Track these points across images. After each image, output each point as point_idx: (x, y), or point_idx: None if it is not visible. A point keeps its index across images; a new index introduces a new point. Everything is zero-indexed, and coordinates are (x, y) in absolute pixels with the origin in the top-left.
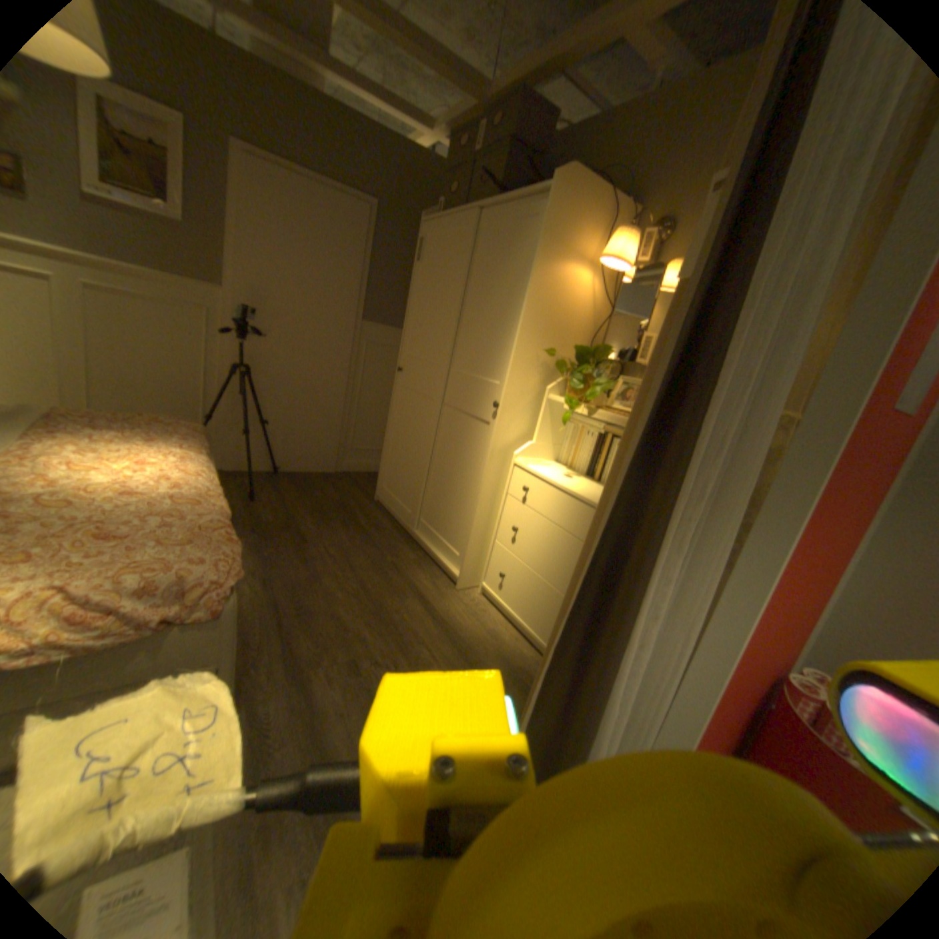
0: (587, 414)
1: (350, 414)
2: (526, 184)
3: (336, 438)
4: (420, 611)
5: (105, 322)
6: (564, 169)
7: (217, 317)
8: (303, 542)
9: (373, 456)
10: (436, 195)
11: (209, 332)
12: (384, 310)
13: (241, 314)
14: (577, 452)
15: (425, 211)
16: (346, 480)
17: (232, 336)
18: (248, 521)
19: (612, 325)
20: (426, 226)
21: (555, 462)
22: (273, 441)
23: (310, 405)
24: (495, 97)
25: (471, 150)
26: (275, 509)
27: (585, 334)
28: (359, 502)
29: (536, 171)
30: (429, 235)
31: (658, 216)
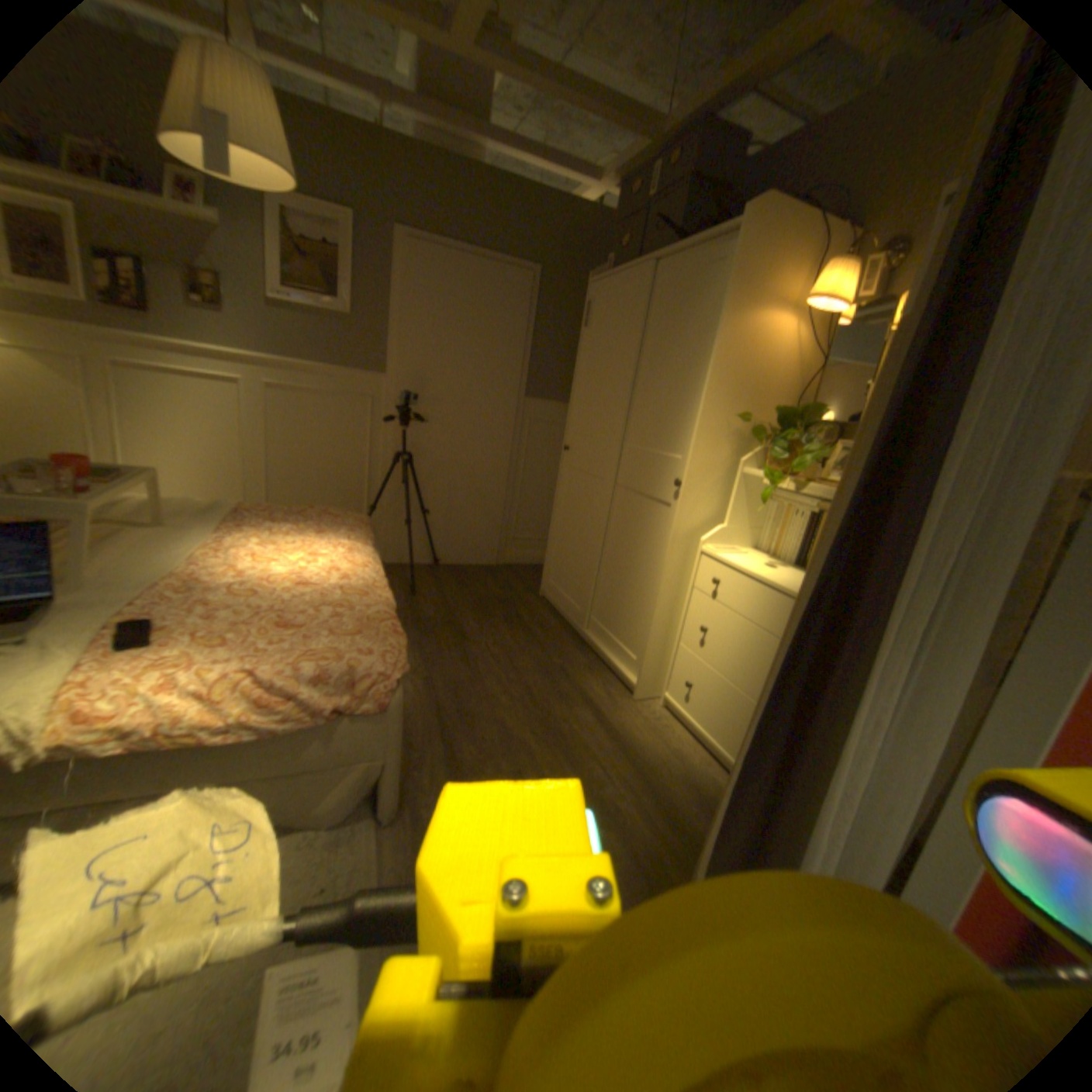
0: (795, 490)
1: (513, 500)
2: (710, 225)
3: (498, 527)
4: (591, 722)
5: (284, 418)
6: (758, 201)
7: (382, 405)
8: (465, 639)
9: (538, 546)
10: (605, 252)
11: (375, 421)
12: (548, 384)
13: (404, 401)
14: (782, 536)
15: (594, 272)
16: (509, 573)
17: (396, 424)
18: (410, 615)
19: (826, 378)
20: (595, 288)
21: (754, 549)
22: (434, 531)
23: (471, 491)
24: (672, 132)
25: (644, 196)
26: (437, 603)
27: (790, 392)
28: (523, 598)
29: (723, 208)
30: (598, 297)
31: (885, 239)
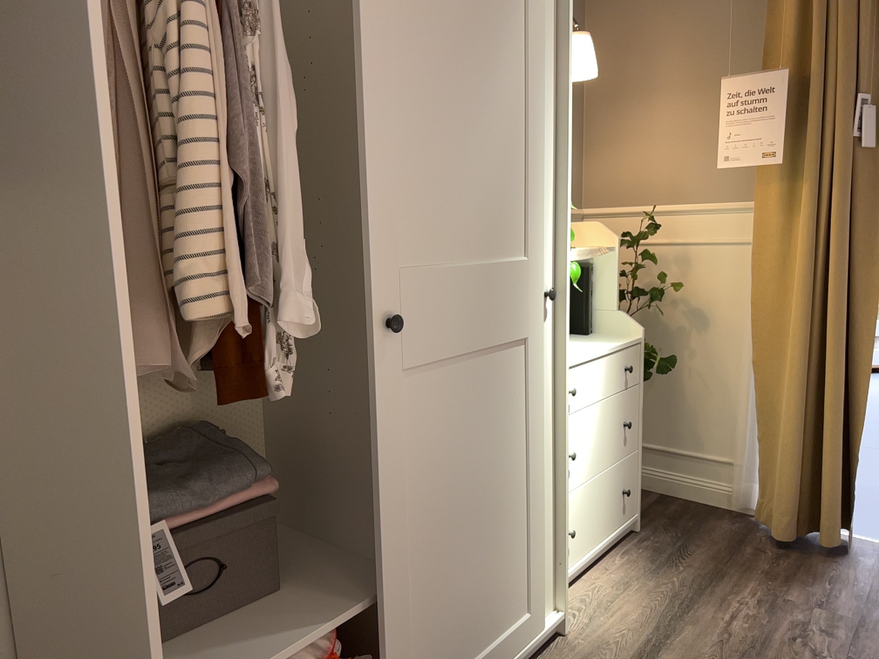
0: None
1: None
2: None
3: None
4: (677, 654)
5: None
6: None
7: None
8: None
9: None
10: None
11: None
12: None
13: None
14: None
15: None
16: None
17: None
18: None
19: None
20: None
21: None
22: None
23: None
24: None
25: None
26: None
27: None
28: None
29: None
30: None
31: None
